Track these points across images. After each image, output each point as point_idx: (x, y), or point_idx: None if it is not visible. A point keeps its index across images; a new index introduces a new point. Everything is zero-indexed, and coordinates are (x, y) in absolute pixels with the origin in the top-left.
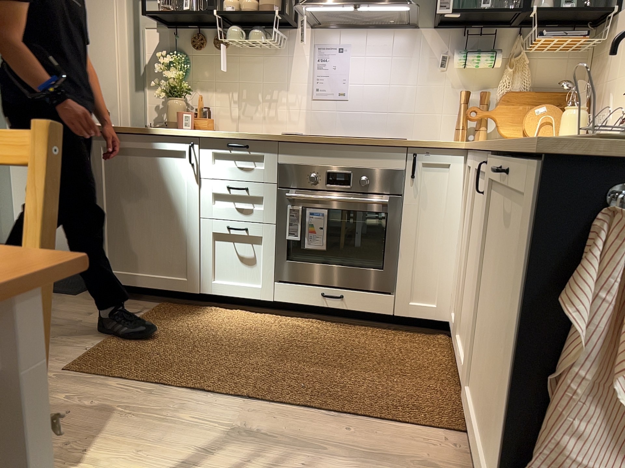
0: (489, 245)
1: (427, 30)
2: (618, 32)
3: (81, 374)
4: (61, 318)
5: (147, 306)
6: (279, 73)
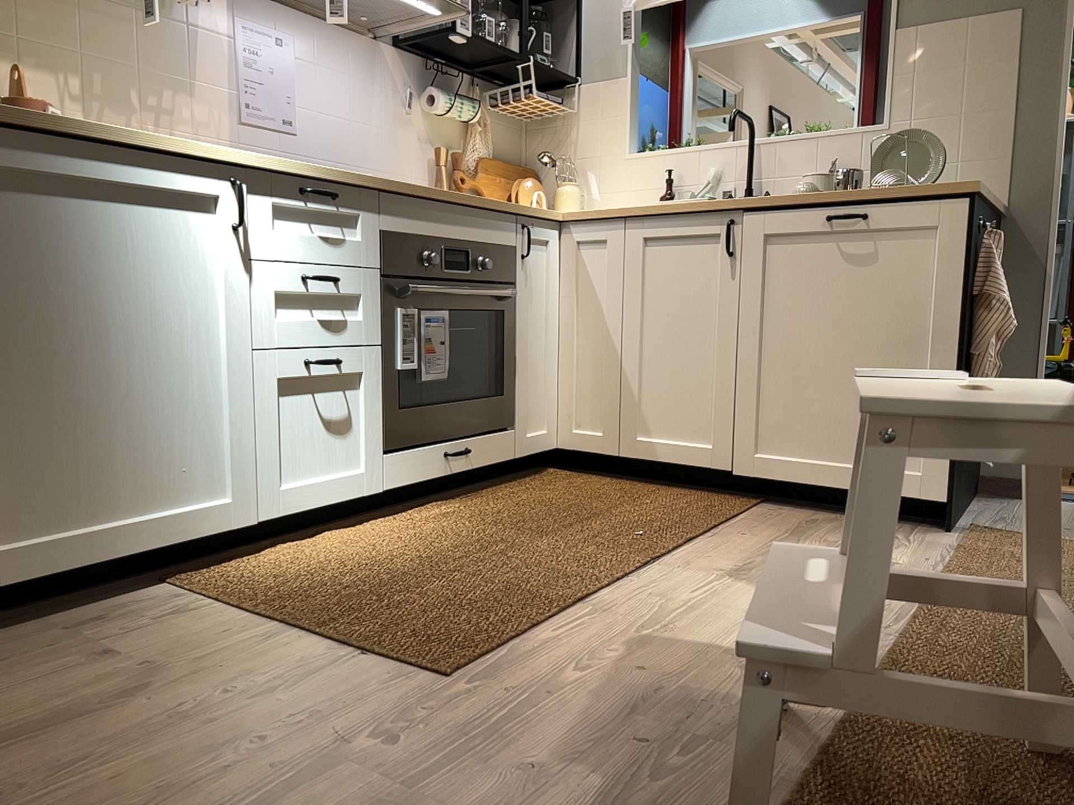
0: (781, 294)
1: (391, 45)
2: (594, 105)
3: (495, 657)
4: (67, 694)
5: (172, 592)
6: (176, 55)
